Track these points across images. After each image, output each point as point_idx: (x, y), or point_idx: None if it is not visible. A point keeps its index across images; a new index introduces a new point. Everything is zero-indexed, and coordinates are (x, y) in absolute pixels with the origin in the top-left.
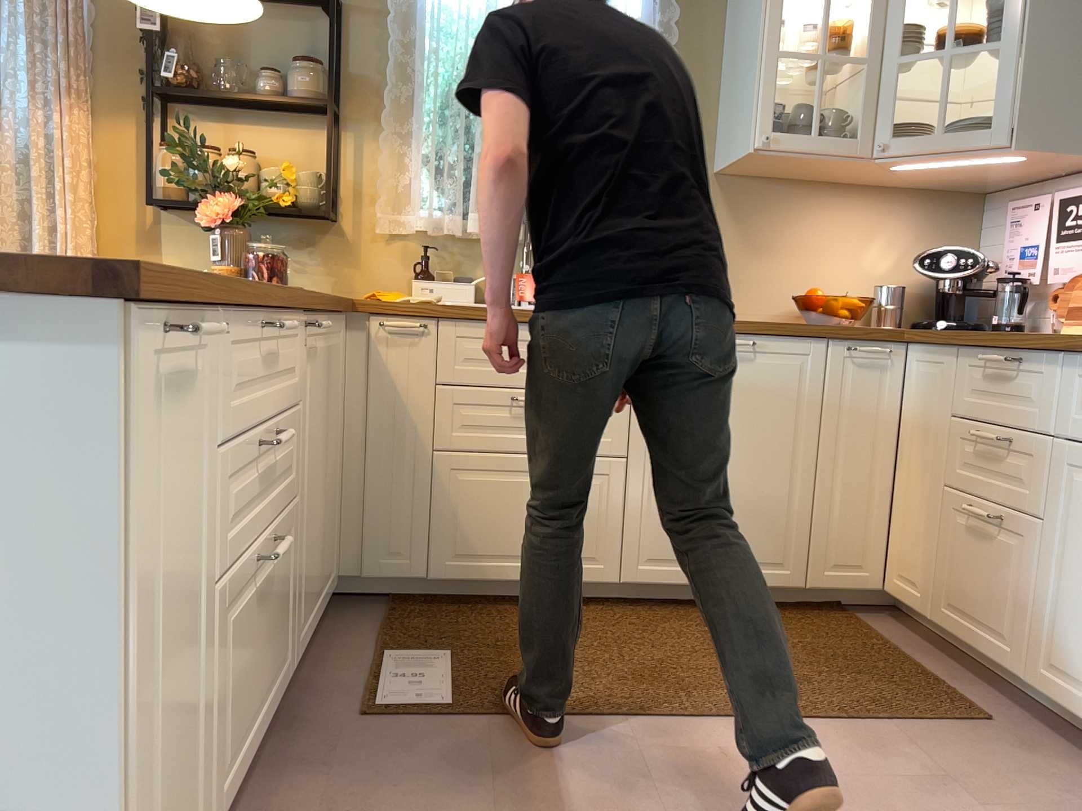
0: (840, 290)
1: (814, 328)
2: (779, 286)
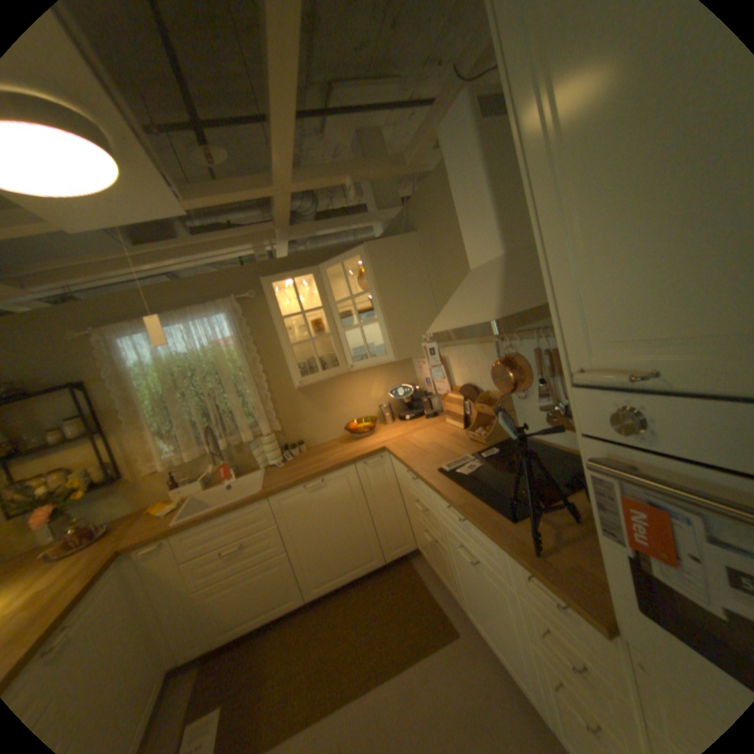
0: (366, 411)
1: (346, 463)
2: (340, 420)
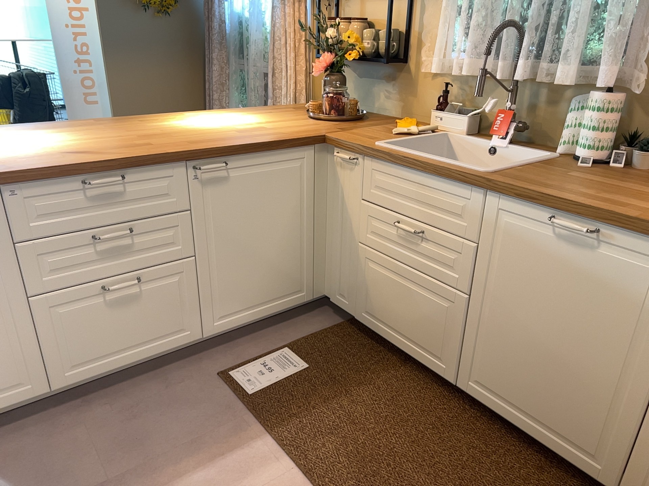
0: None
1: None
2: None
